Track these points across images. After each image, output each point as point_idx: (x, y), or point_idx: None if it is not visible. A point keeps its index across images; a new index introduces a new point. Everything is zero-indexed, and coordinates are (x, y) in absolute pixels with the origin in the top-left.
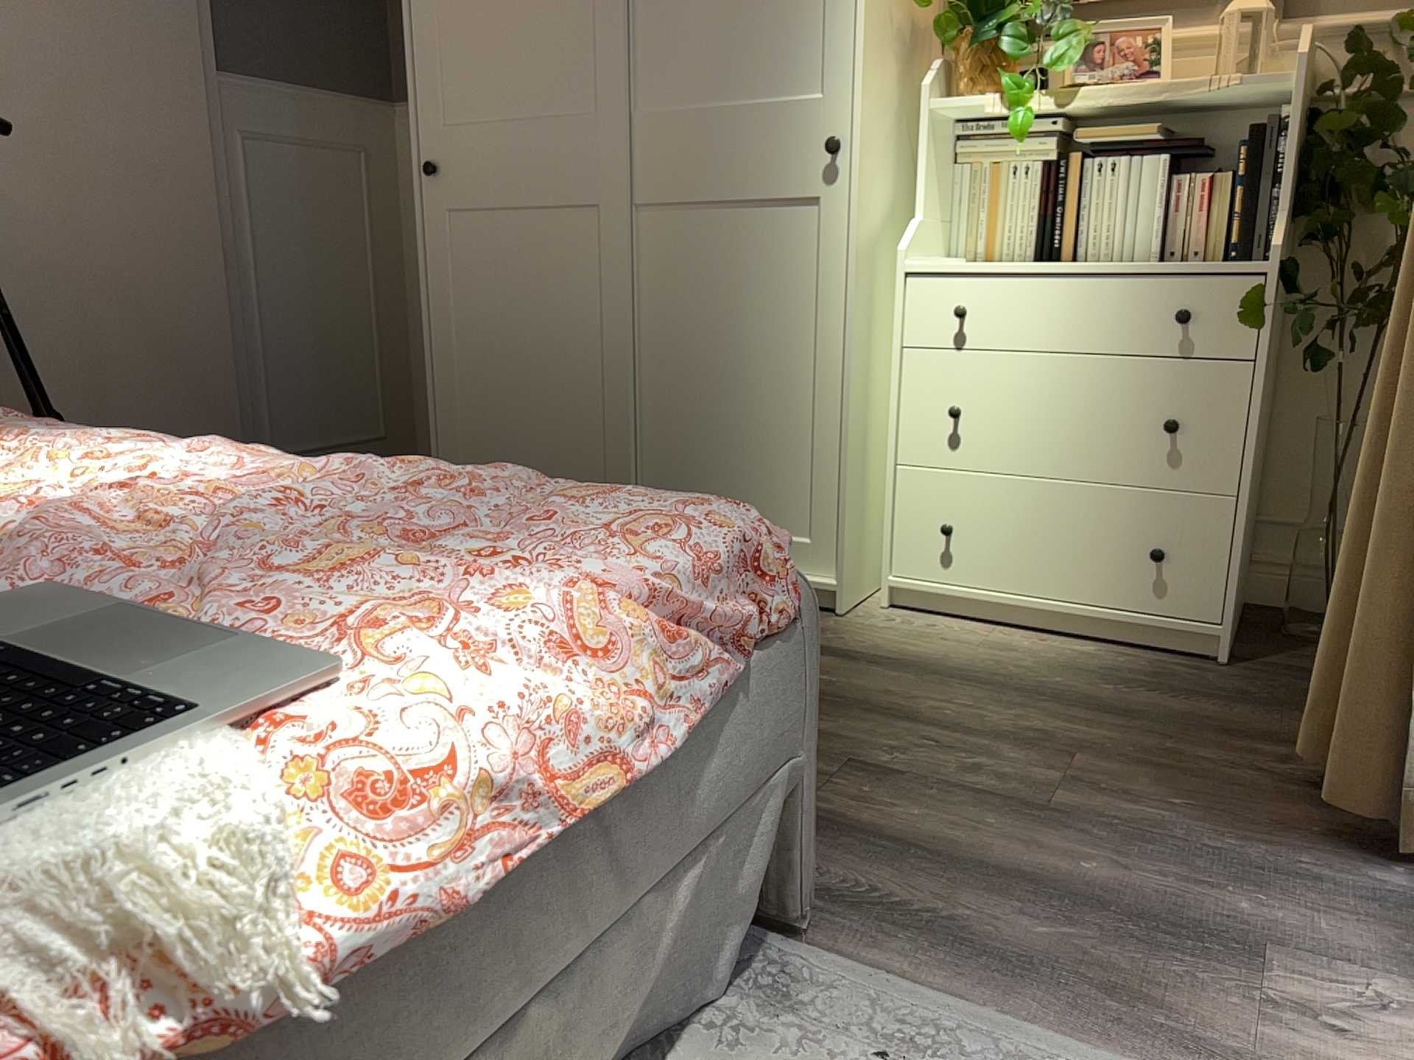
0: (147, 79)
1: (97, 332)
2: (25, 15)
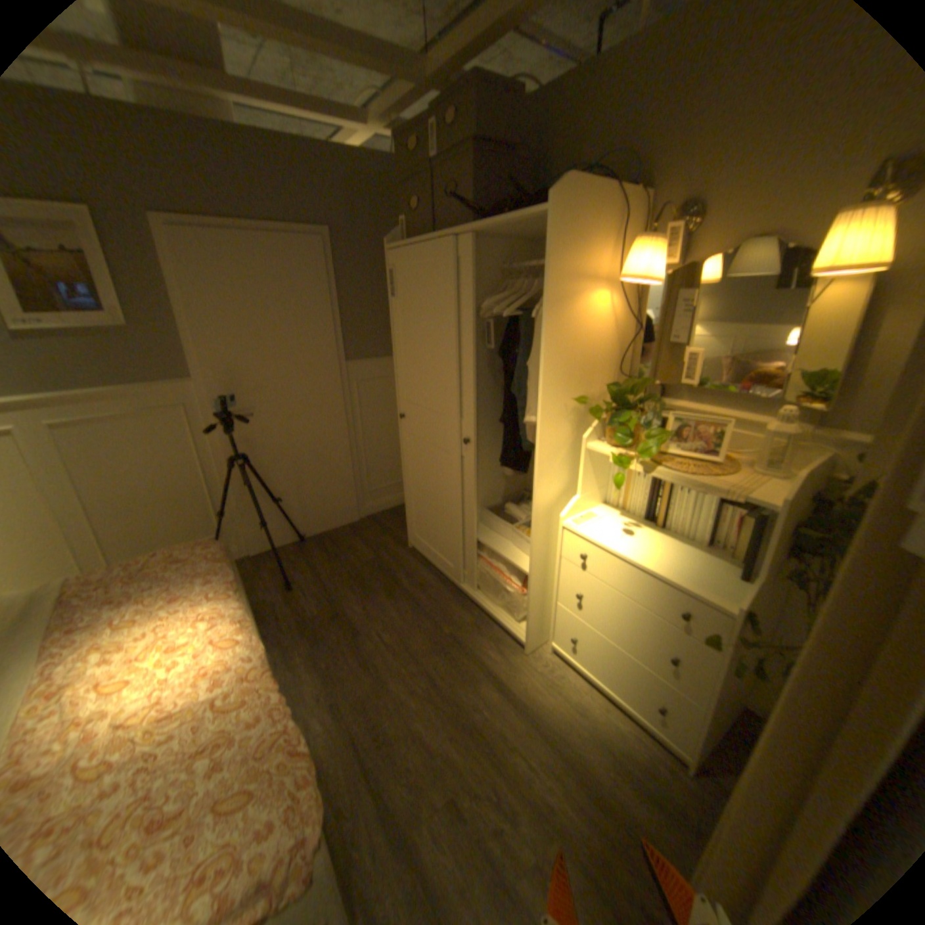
0: (314, 373)
1: (297, 464)
2: (267, 362)
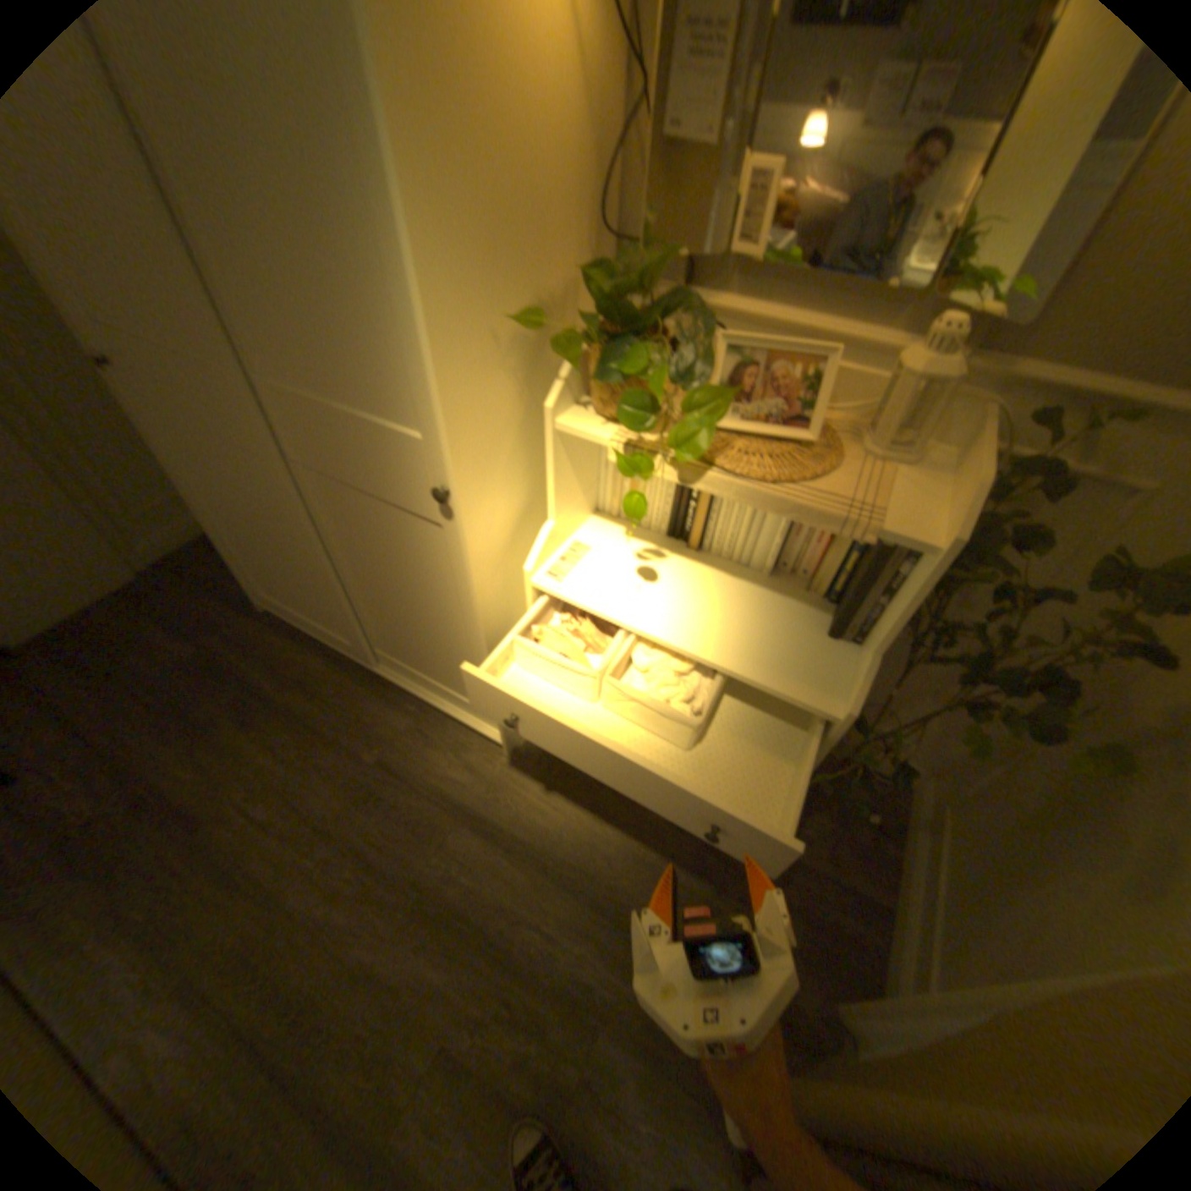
0: None
1: None
2: None
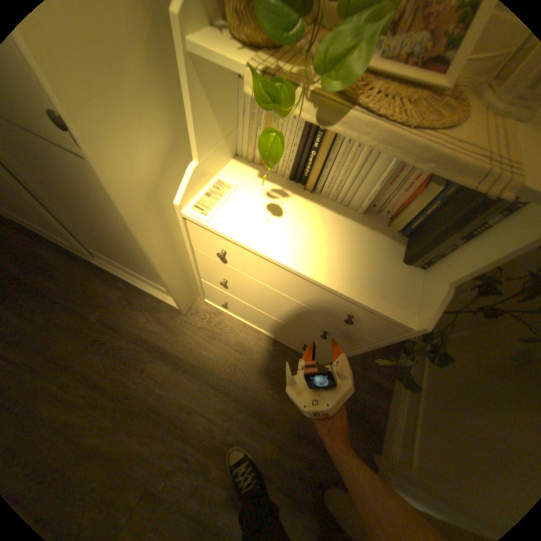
0: None
1: None
2: None
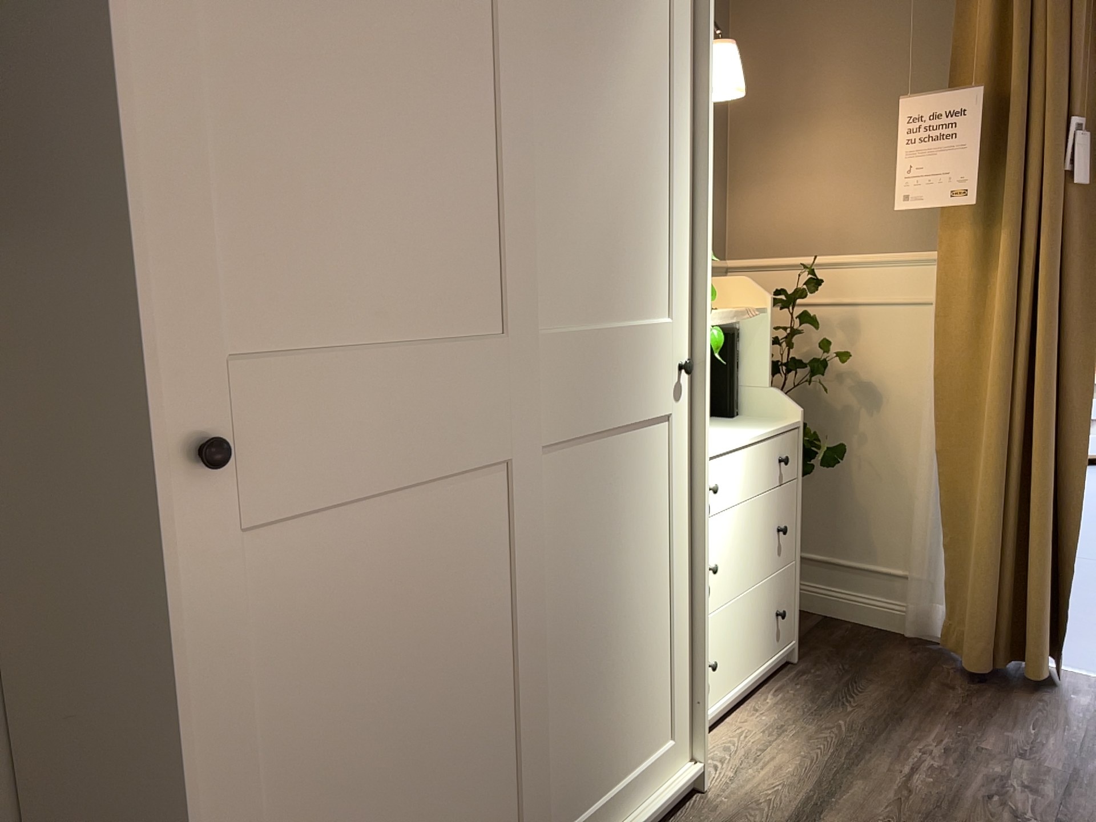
0: None
1: None
2: None
